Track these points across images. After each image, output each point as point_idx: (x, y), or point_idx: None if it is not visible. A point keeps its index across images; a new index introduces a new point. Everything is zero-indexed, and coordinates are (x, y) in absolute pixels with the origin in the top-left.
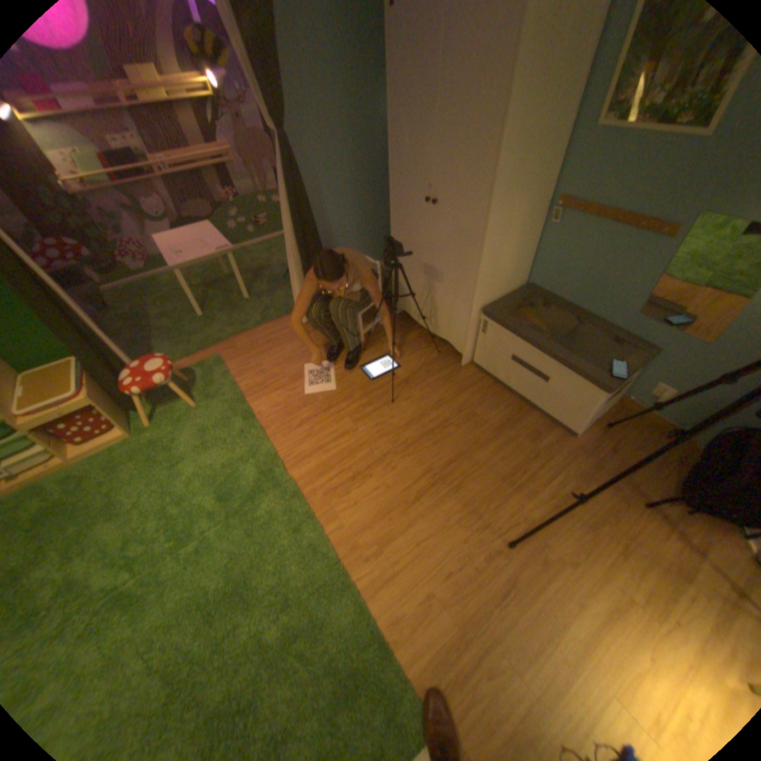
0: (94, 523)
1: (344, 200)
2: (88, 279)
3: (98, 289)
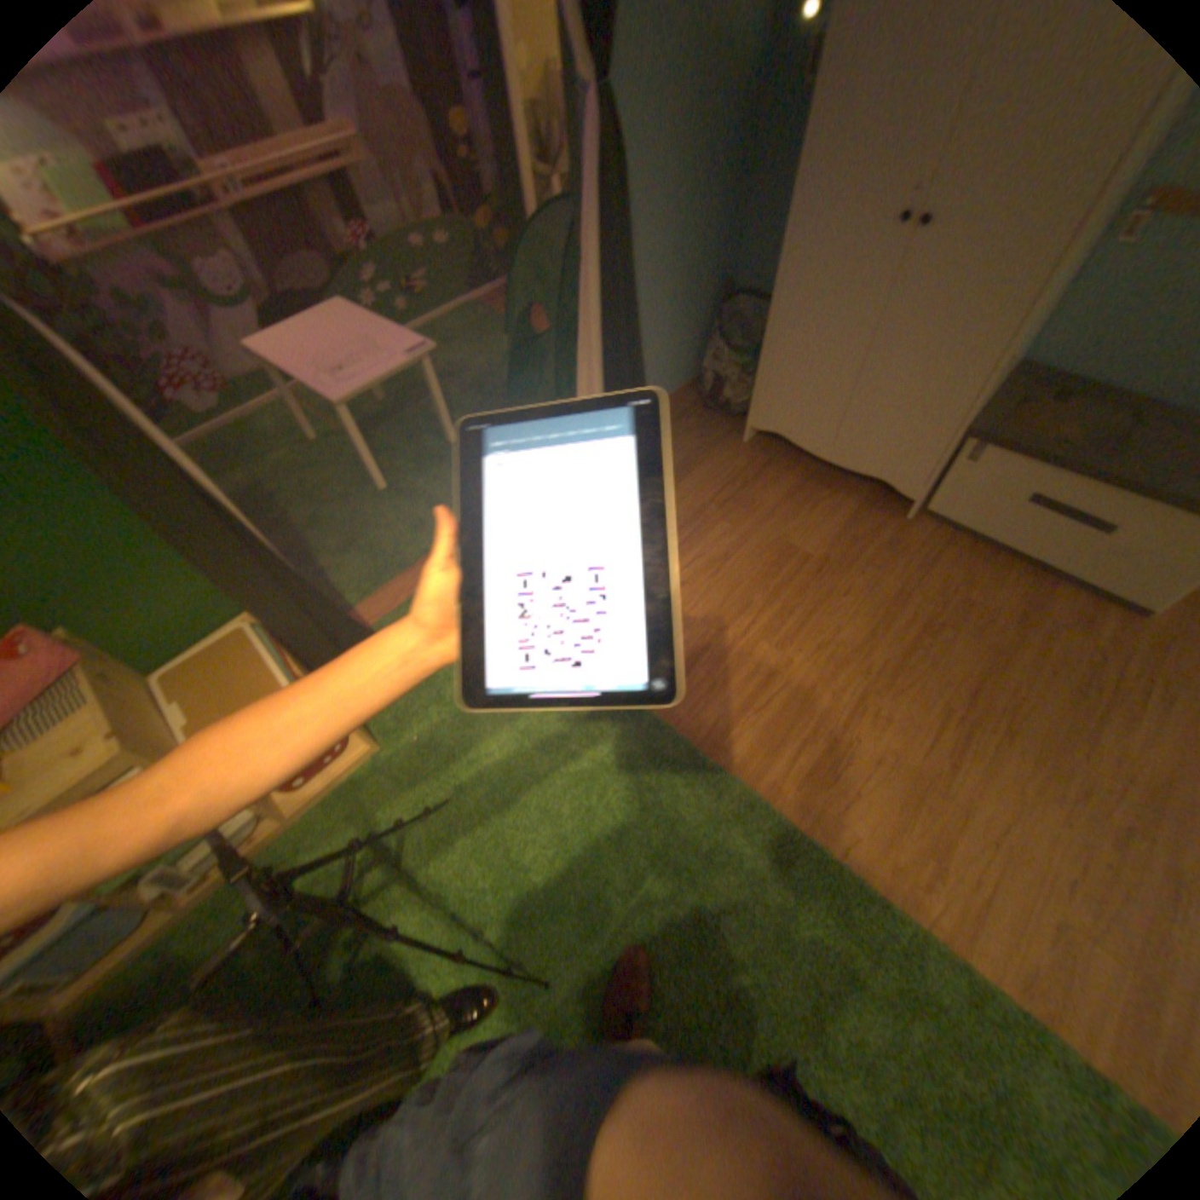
0: (408, 925)
1: (664, 227)
2: None
3: None
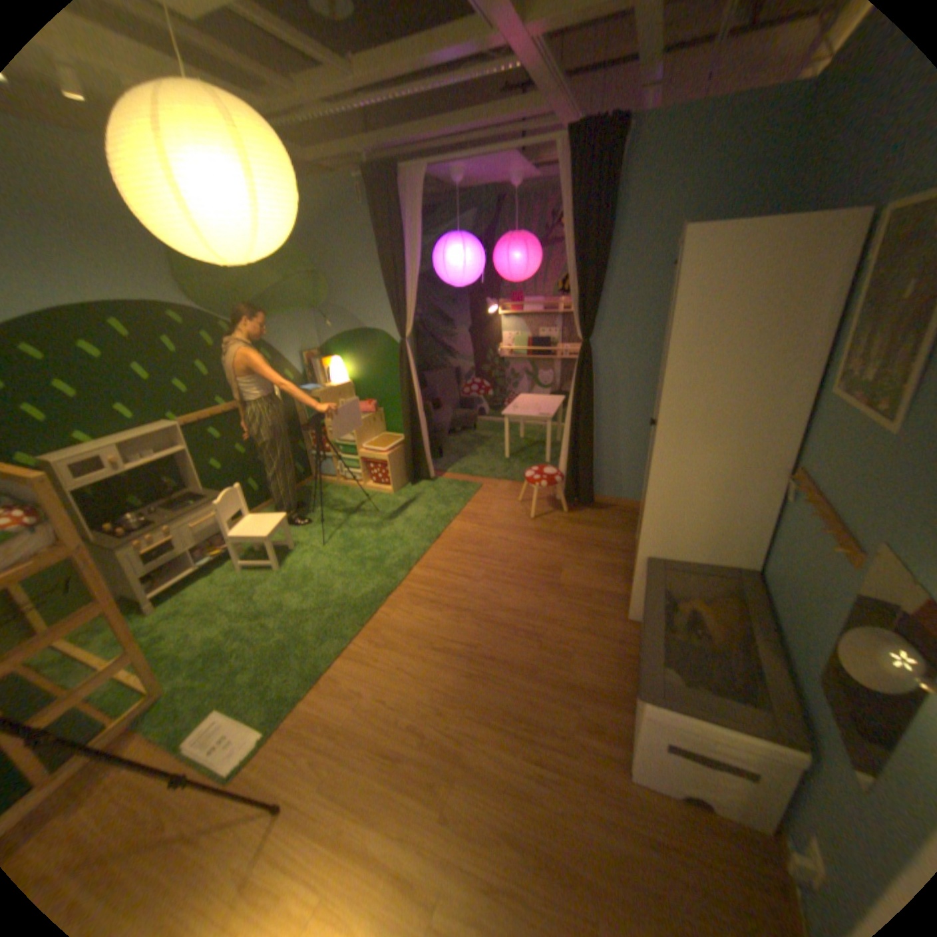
0: (338, 519)
1: (642, 408)
2: (482, 411)
3: (476, 417)
